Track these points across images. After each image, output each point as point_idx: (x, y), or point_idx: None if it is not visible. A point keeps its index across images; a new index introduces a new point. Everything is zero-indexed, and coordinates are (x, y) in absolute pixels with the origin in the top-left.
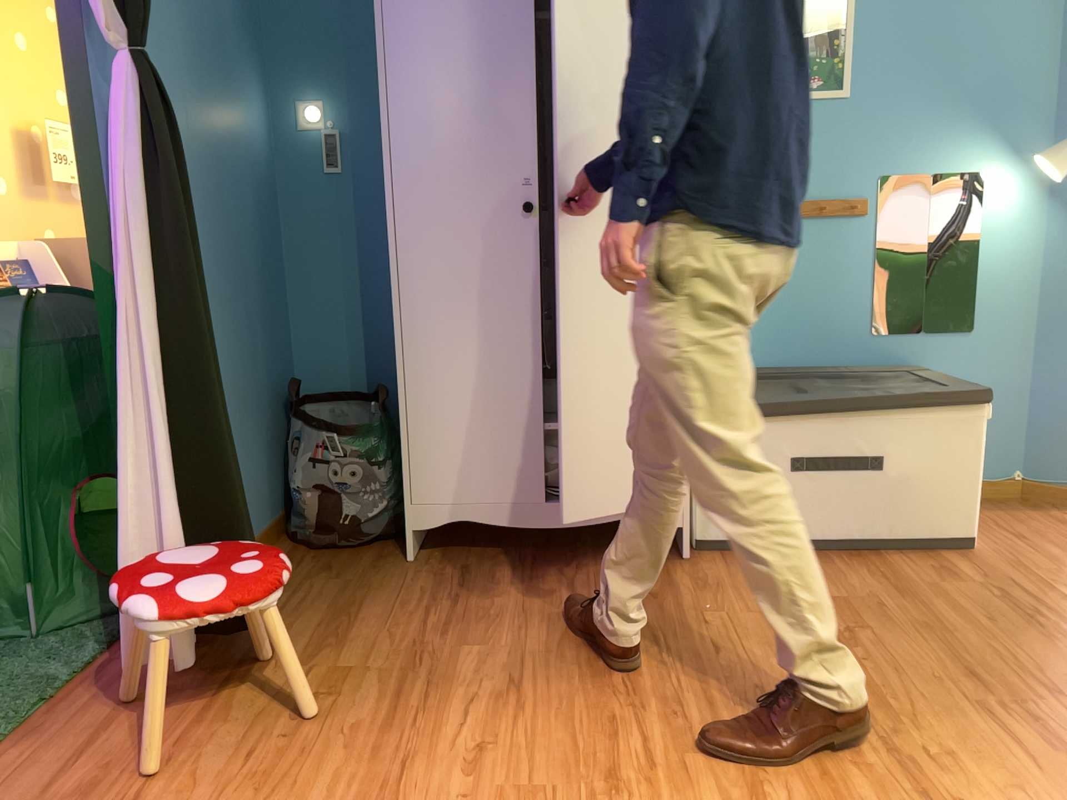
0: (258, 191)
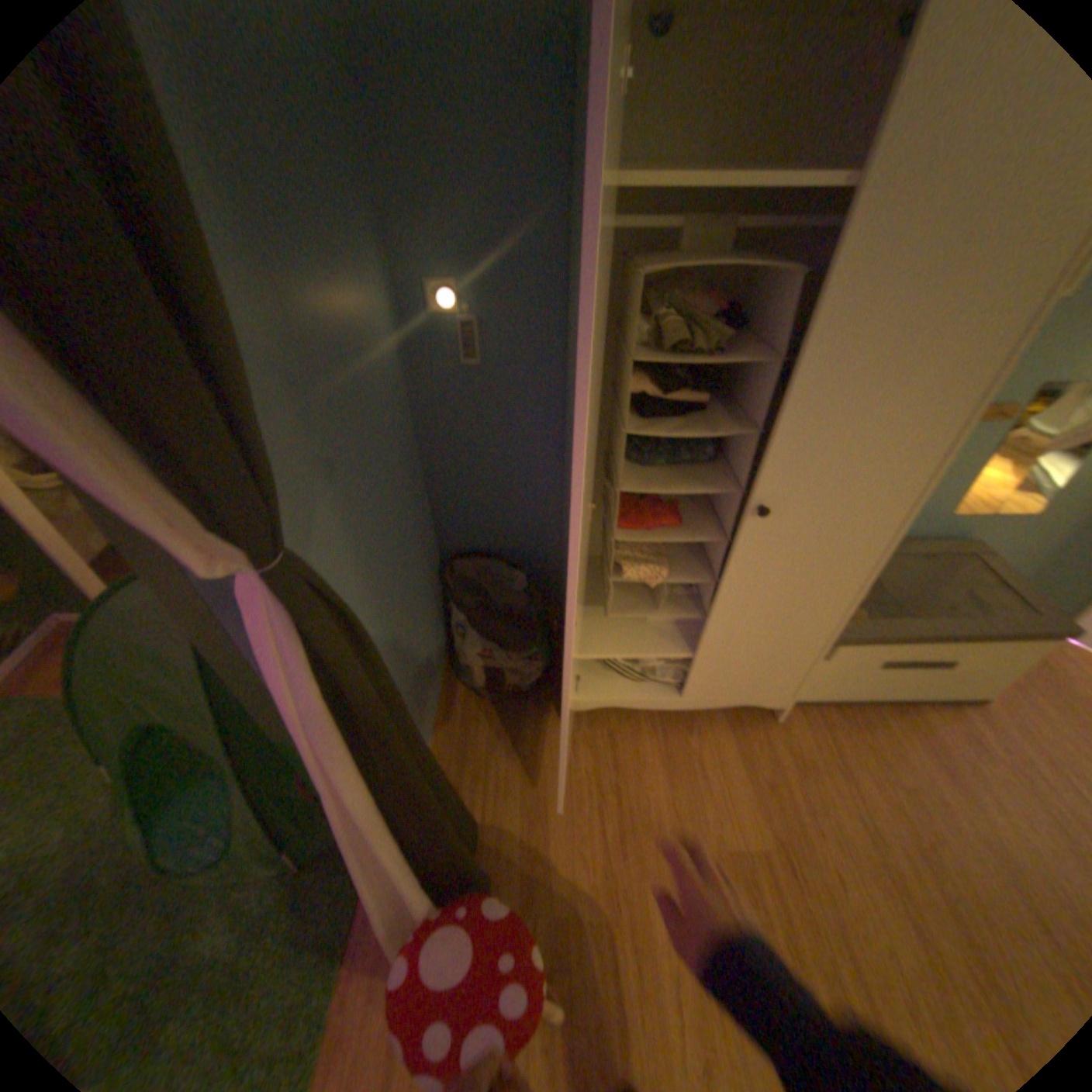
0: (394, 412)
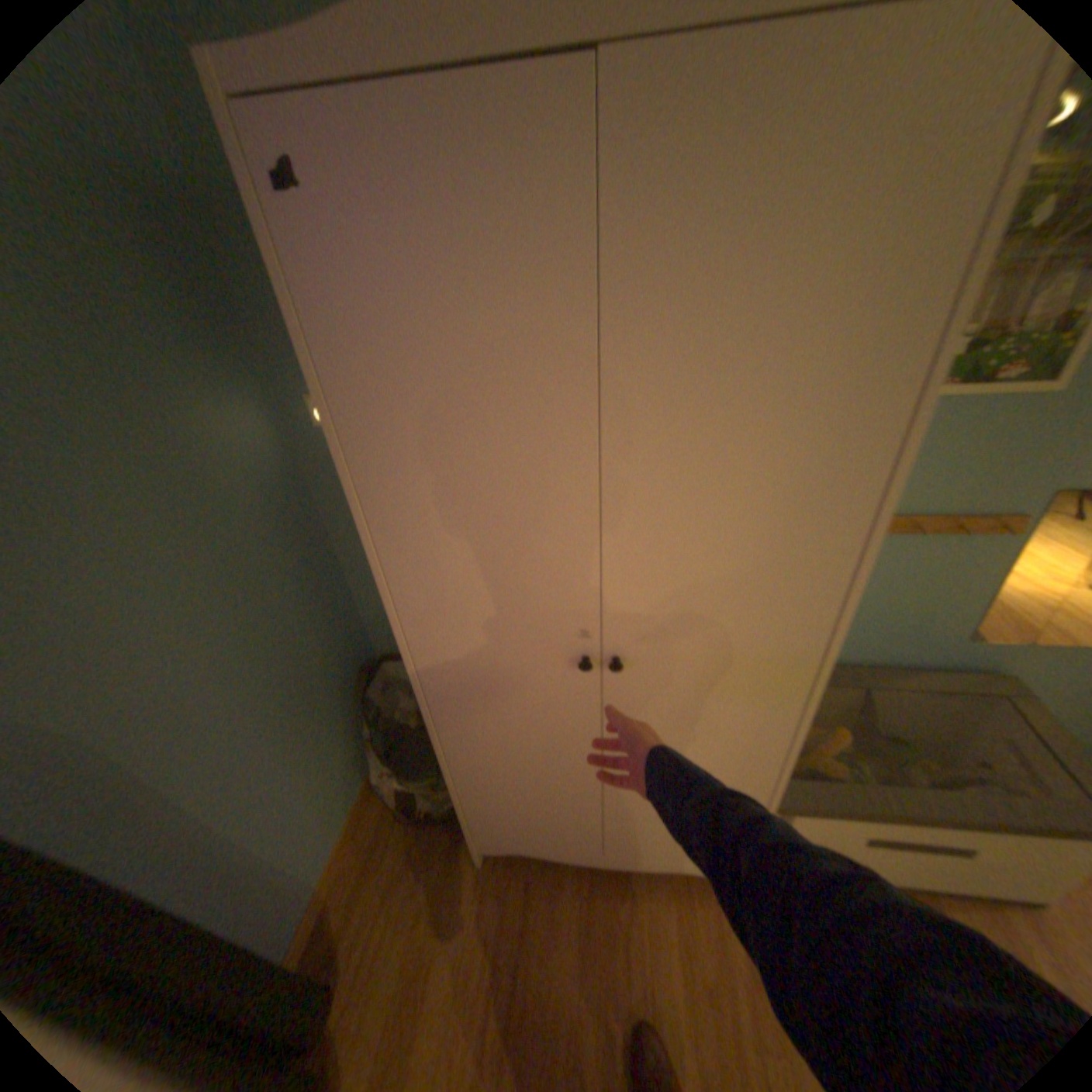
0: (271, 526)
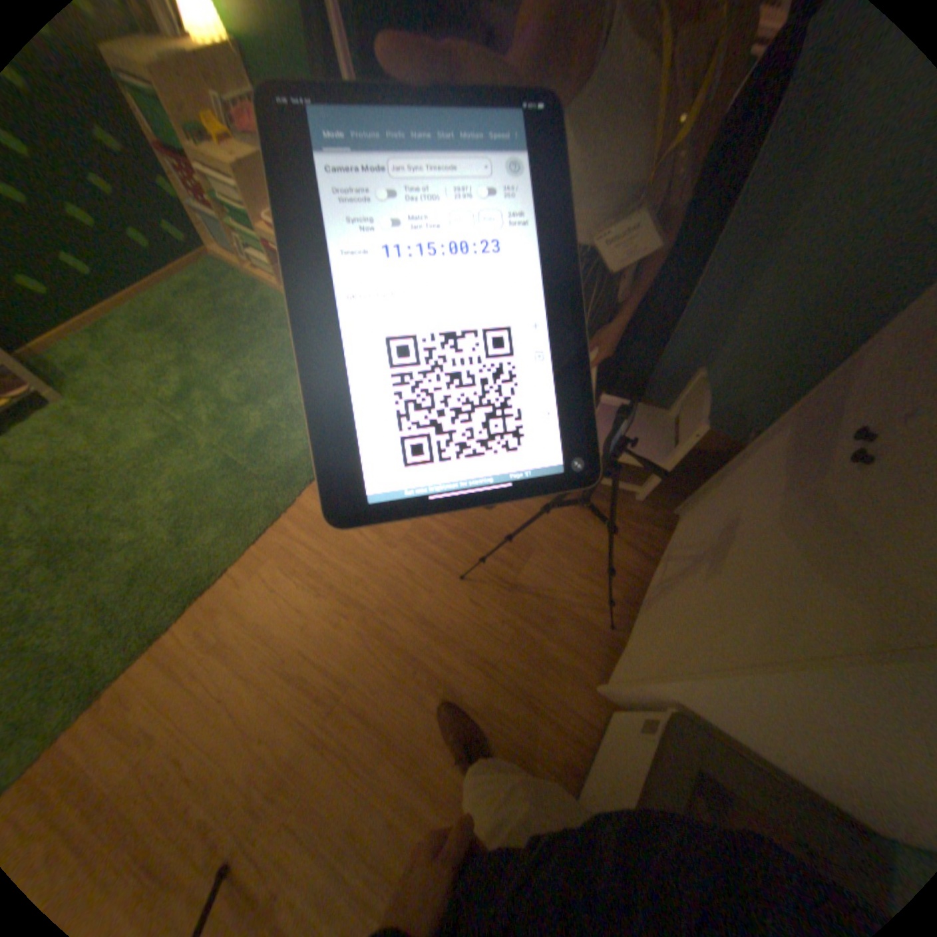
0: None
